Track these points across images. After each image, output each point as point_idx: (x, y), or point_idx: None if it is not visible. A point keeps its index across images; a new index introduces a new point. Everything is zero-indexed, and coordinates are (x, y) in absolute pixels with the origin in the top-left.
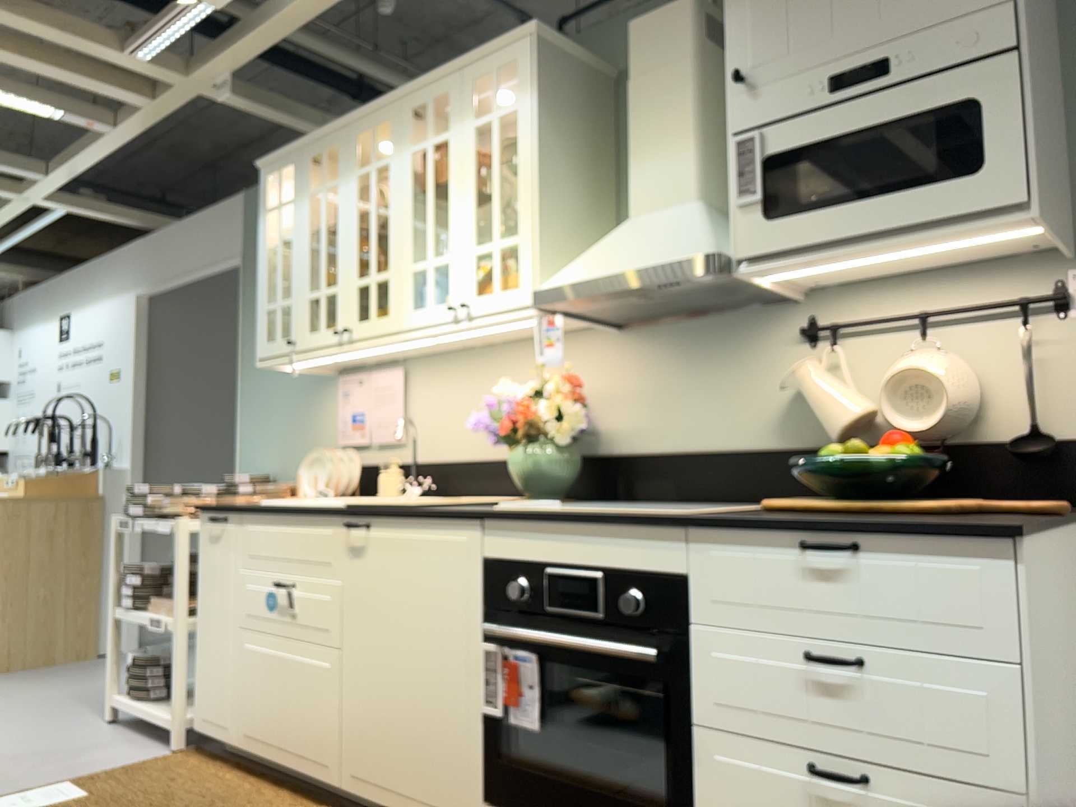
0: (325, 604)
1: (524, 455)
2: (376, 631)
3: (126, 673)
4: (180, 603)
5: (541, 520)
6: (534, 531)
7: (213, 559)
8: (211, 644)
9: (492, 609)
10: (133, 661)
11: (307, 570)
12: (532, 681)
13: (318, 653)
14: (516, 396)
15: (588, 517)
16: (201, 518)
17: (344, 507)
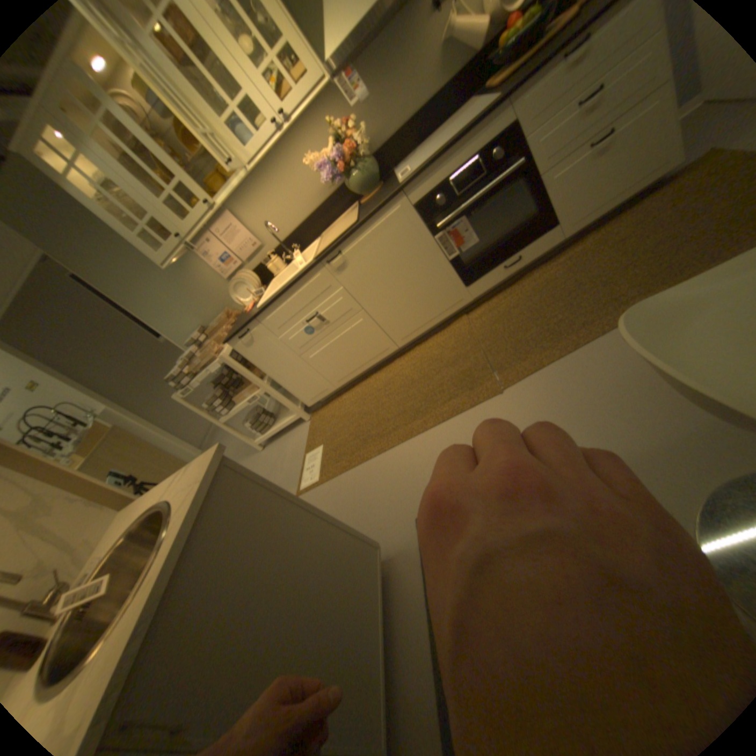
0: (342, 300)
1: (357, 173)
2: (377, 283)
3: (253, 428)
4: (251, 384)
5: (437, 158)
6: (433, 167)
7: (259, 348)
8: (291, 374)
9: (431, 219)
10: (252, 422)
11: (320, 299)
12: (466, 225)
13: (354, 319)
14: (319, 157)
15: (461, 134)
16: (232, 342)
17: (314, 259)
